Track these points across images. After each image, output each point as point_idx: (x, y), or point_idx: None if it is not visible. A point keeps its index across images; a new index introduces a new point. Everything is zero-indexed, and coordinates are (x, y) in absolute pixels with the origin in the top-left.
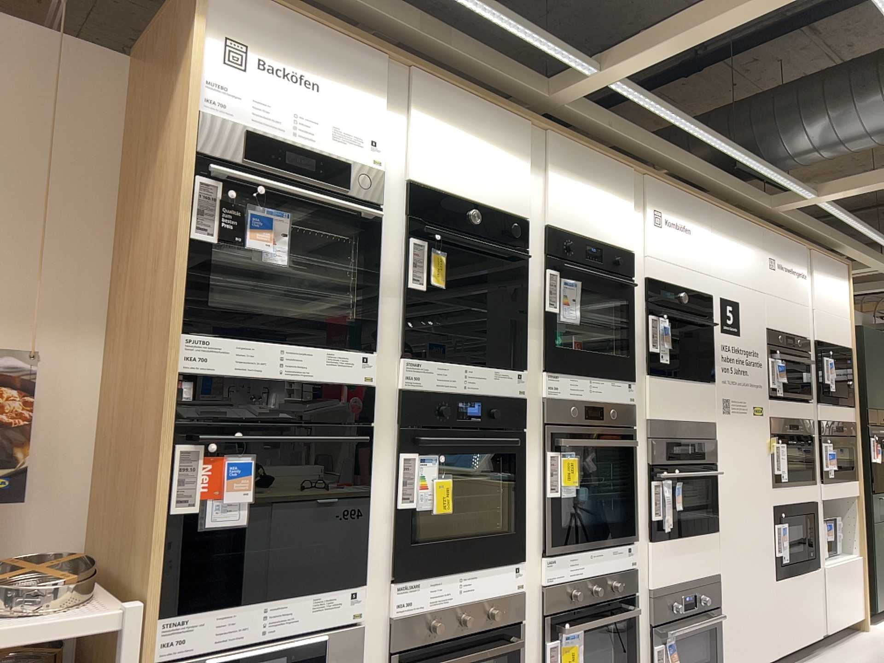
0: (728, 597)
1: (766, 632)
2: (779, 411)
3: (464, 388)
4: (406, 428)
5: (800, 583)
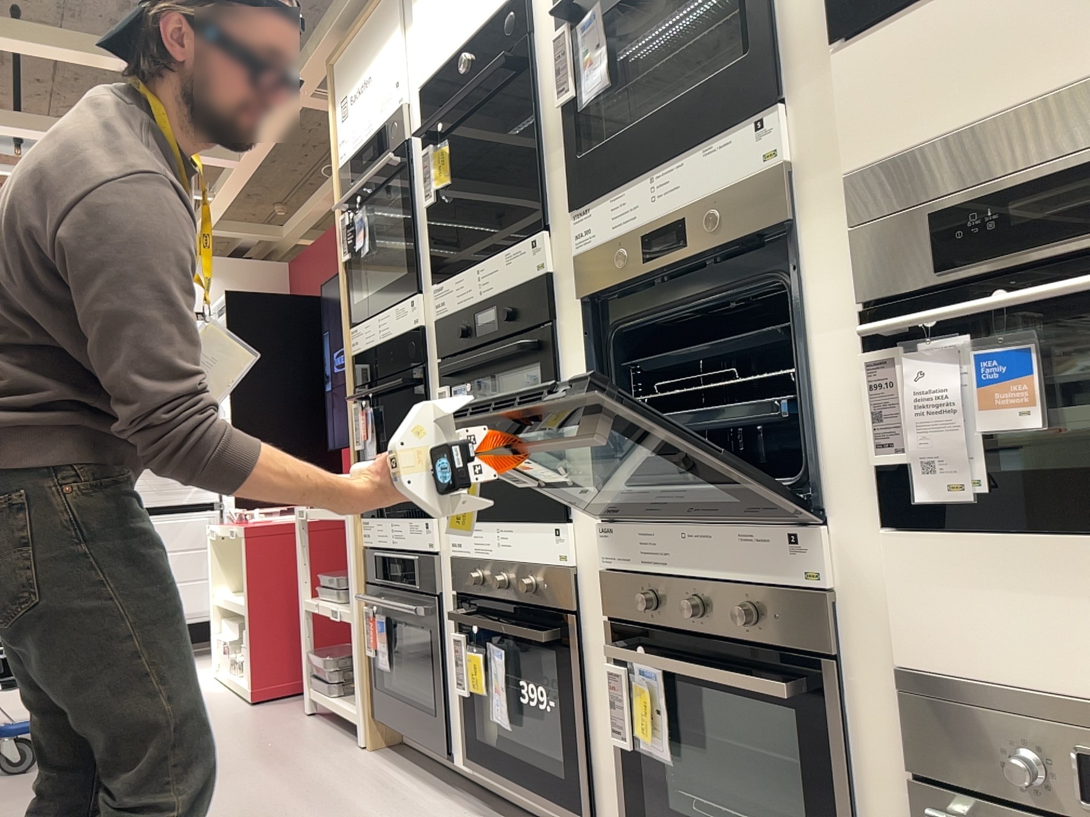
0: None
1: None
2: None
3: (479, 294)
4: (440, 364)
5: None
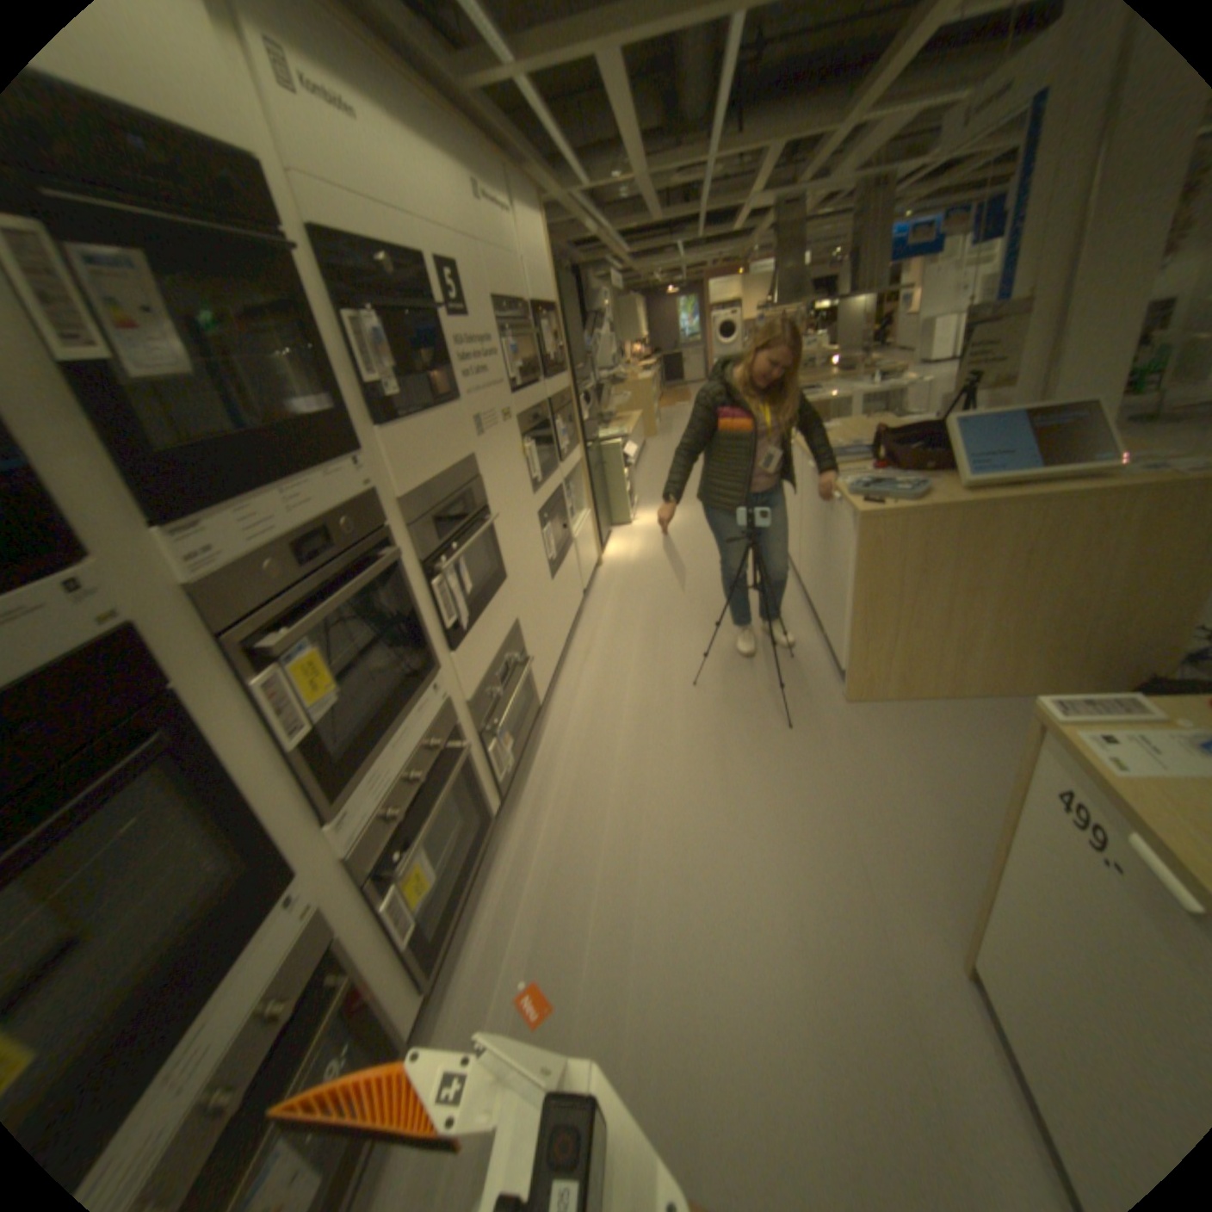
0: (535, 635)
1: (563, 632)
2: (532, 406)
3: None
4: None
5: (573, 569)
